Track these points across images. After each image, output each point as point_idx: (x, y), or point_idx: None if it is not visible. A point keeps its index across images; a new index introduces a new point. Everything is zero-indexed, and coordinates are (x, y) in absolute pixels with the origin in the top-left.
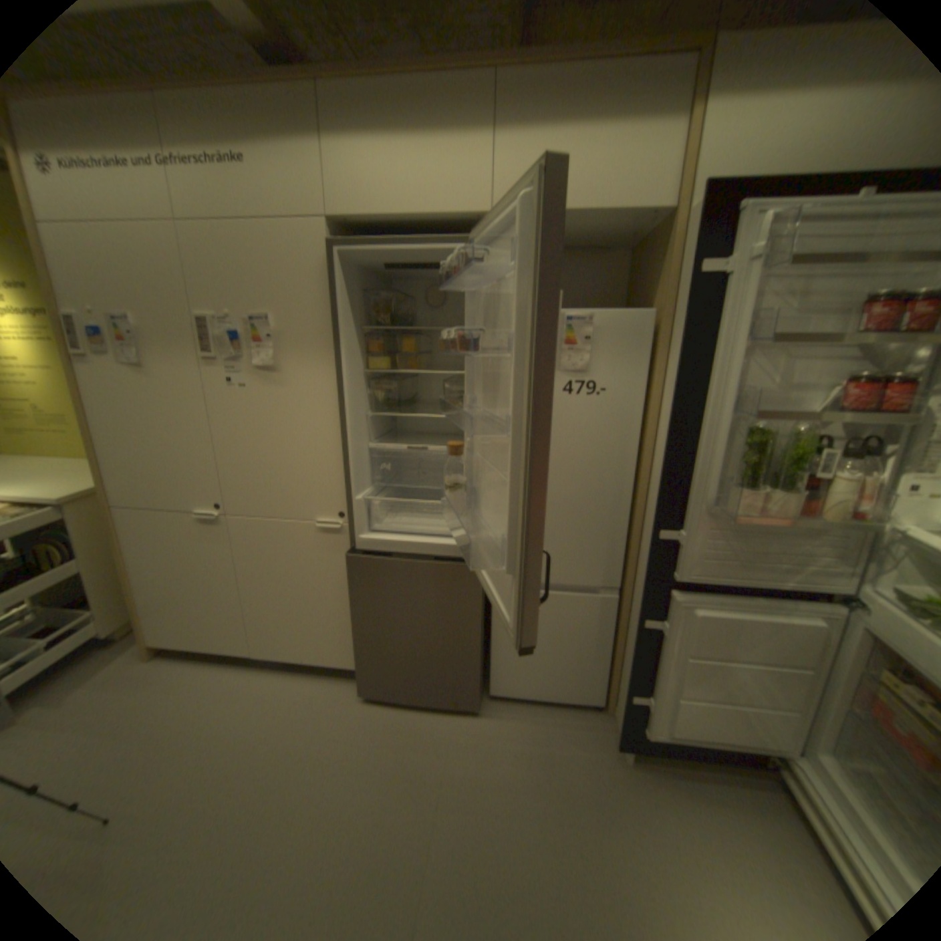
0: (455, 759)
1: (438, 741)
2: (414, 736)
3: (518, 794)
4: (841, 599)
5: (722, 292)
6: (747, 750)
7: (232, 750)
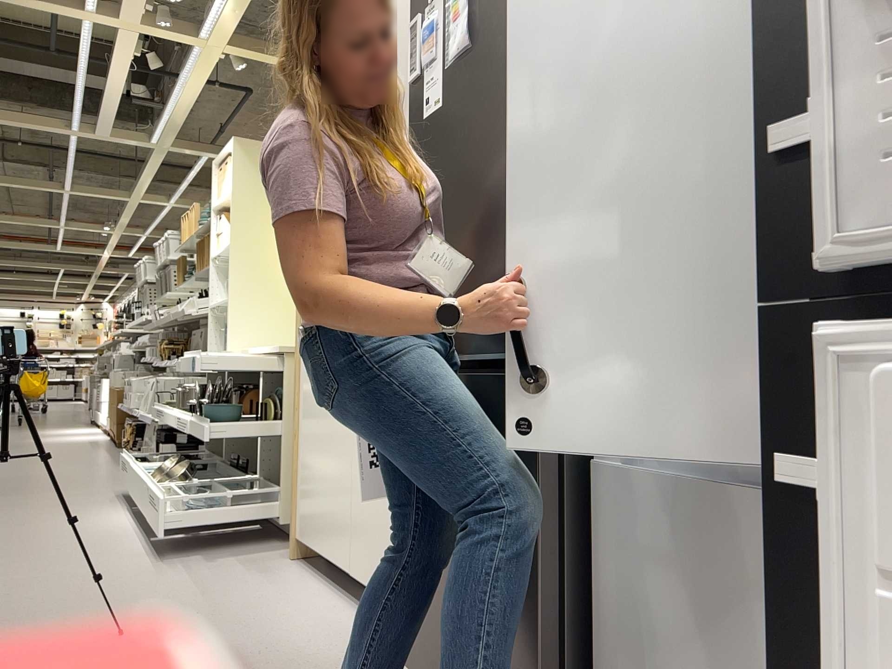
0: None
1: None
2: None
3: None
4: None
5: None
6: None
7: (244, 647)
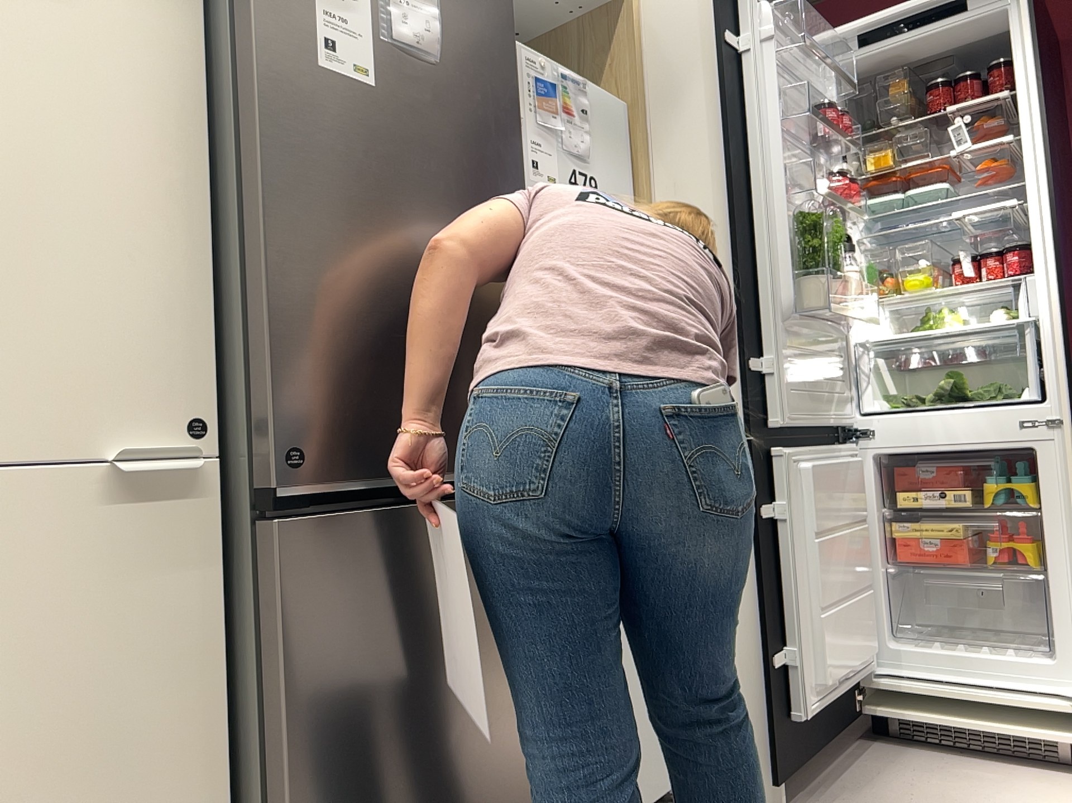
0: None
1: None
2: None
3: None
4: (841, 441)
5: (740, 71)
6: (856, 675)
7: None
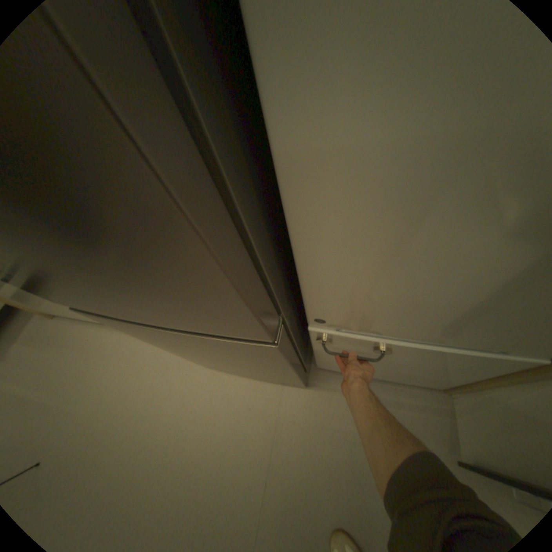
0: (282, 434)
1: (267, 412)
2: (246, 405)
3: (340, 480)
4: None
5: None
6: None
7: (109, 409)
